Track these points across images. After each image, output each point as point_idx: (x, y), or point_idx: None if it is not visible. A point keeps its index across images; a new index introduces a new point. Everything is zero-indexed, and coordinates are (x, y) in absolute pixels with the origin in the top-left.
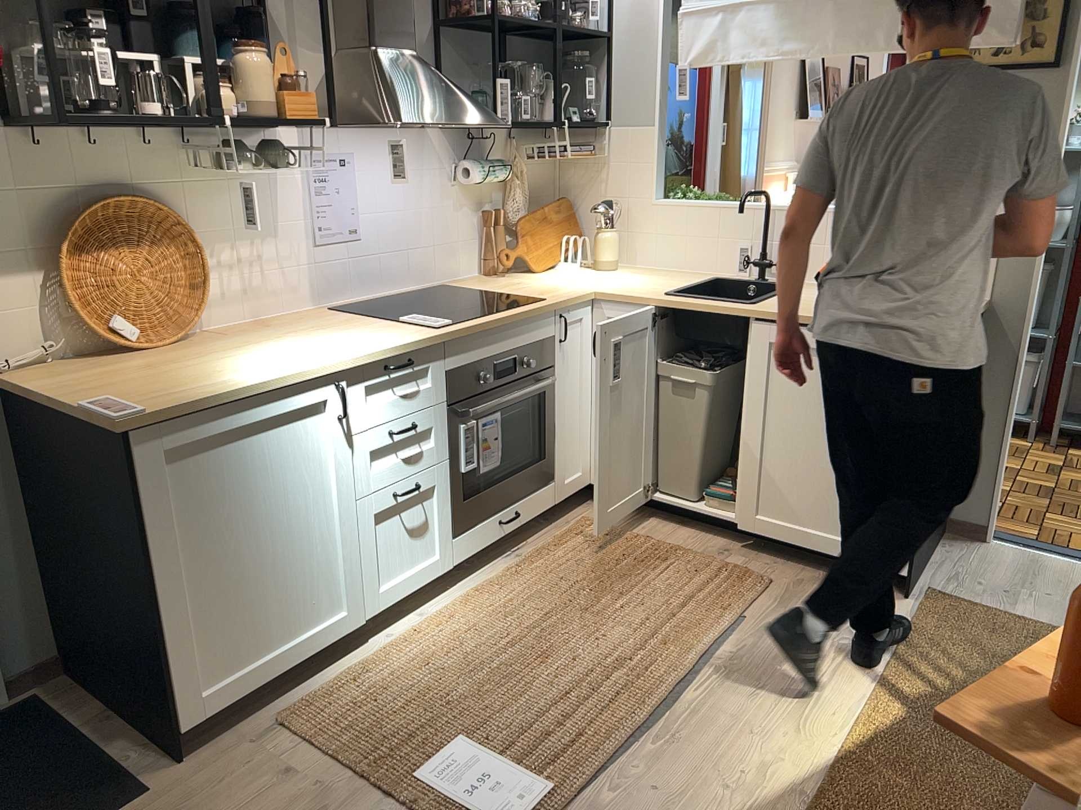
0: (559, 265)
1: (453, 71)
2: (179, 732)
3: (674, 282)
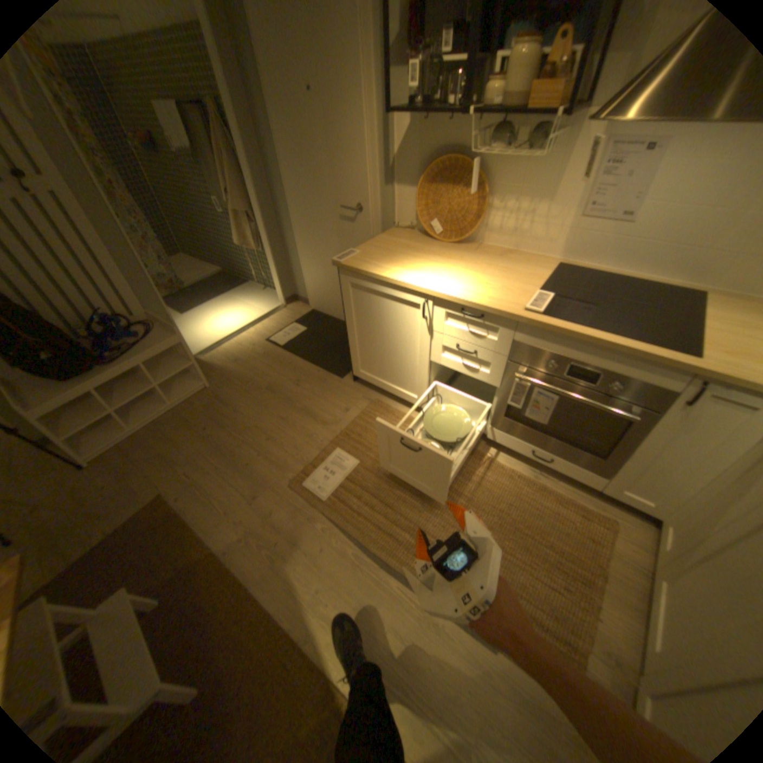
0: None
1: None
2: (353, 373)
3: None
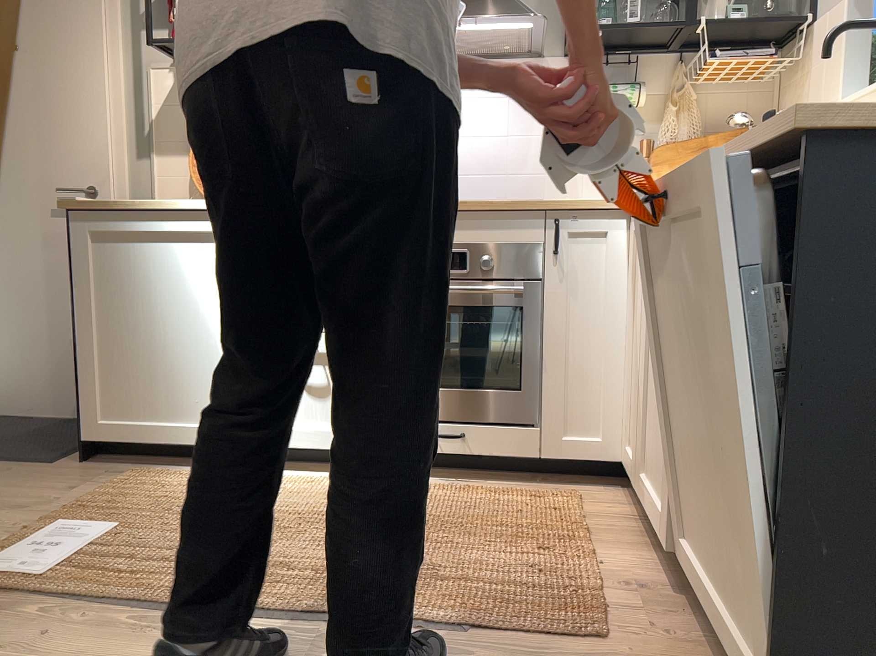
0: None
1: None
2: (81, 439)
3: None
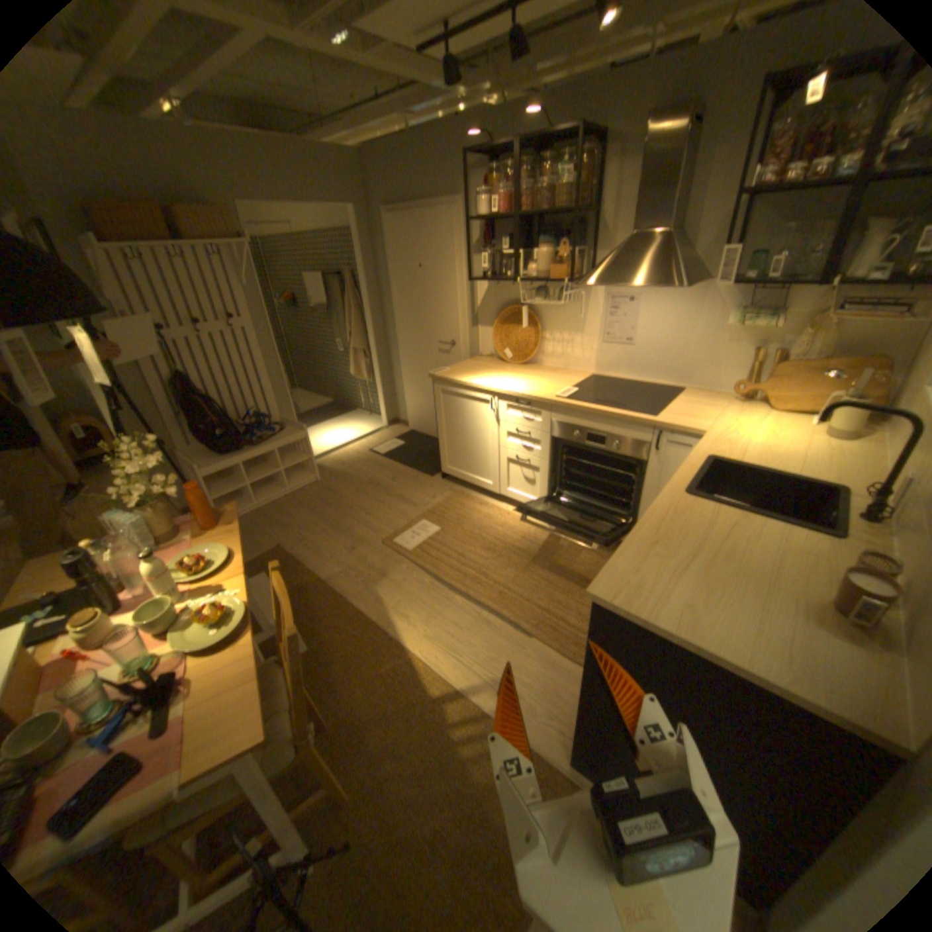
0: (811, 415)
1: (762, 230)
2: (441, 470)
3: (793, 466)
